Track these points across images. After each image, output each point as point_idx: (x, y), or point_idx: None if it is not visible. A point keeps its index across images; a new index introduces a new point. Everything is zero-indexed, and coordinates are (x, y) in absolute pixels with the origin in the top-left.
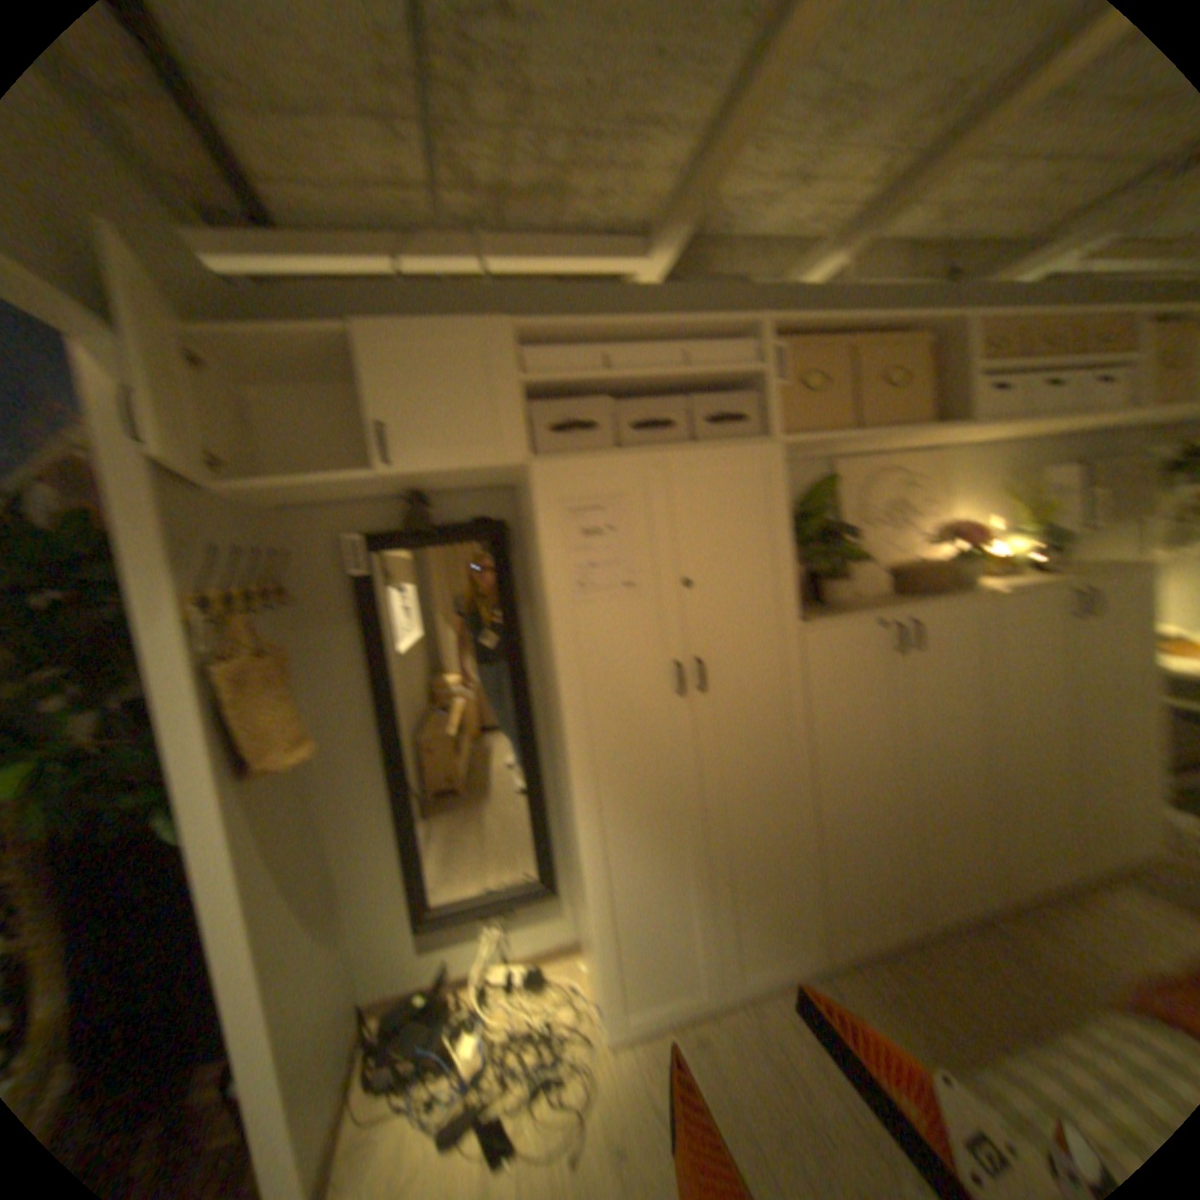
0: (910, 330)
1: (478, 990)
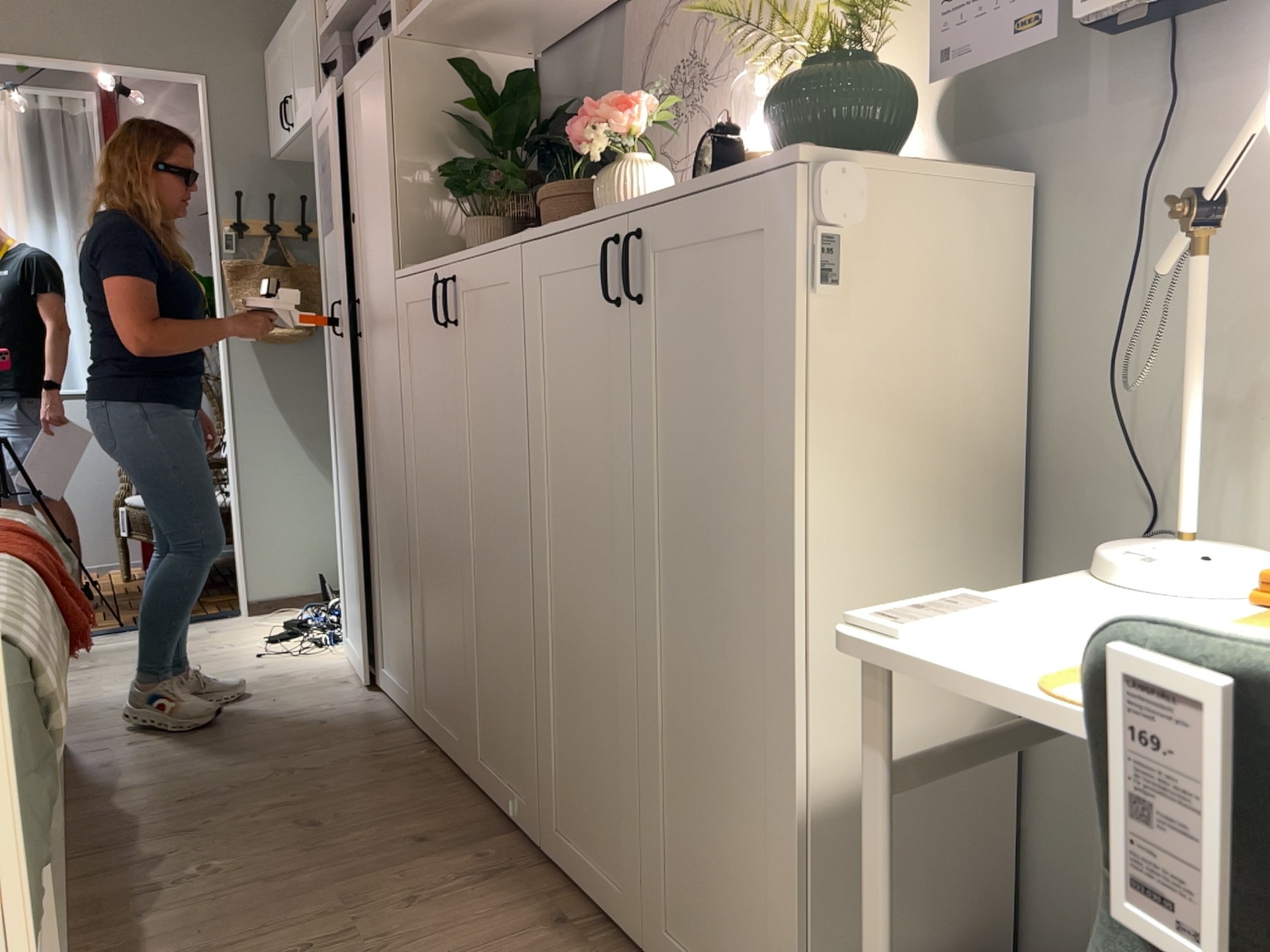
0: None
1: None
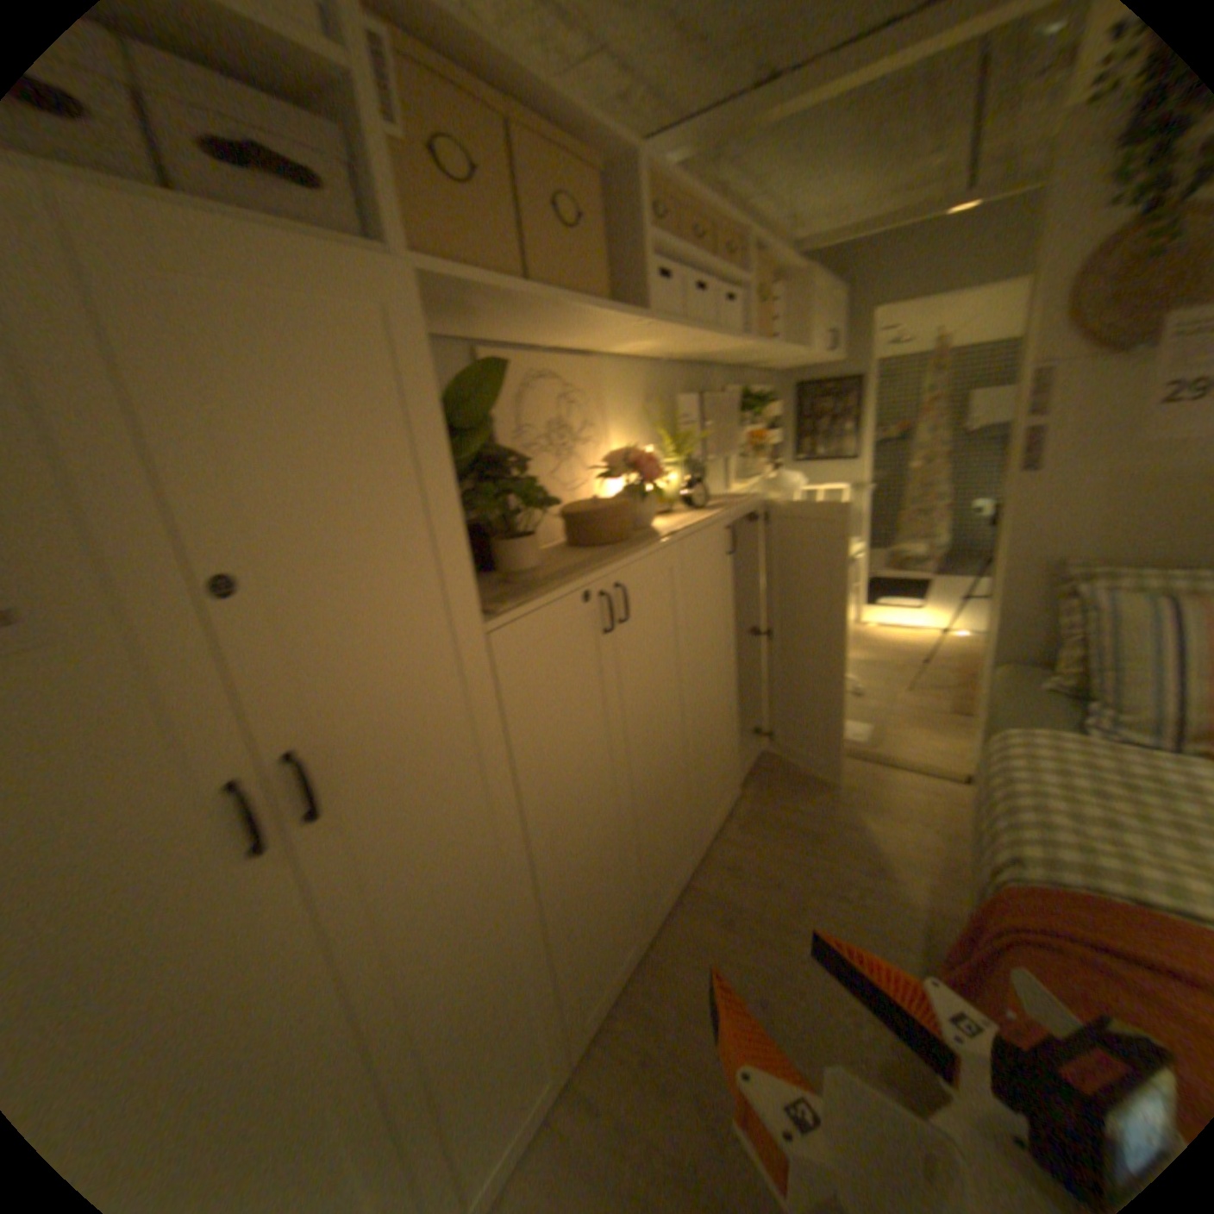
0: (572, 141)
1: None
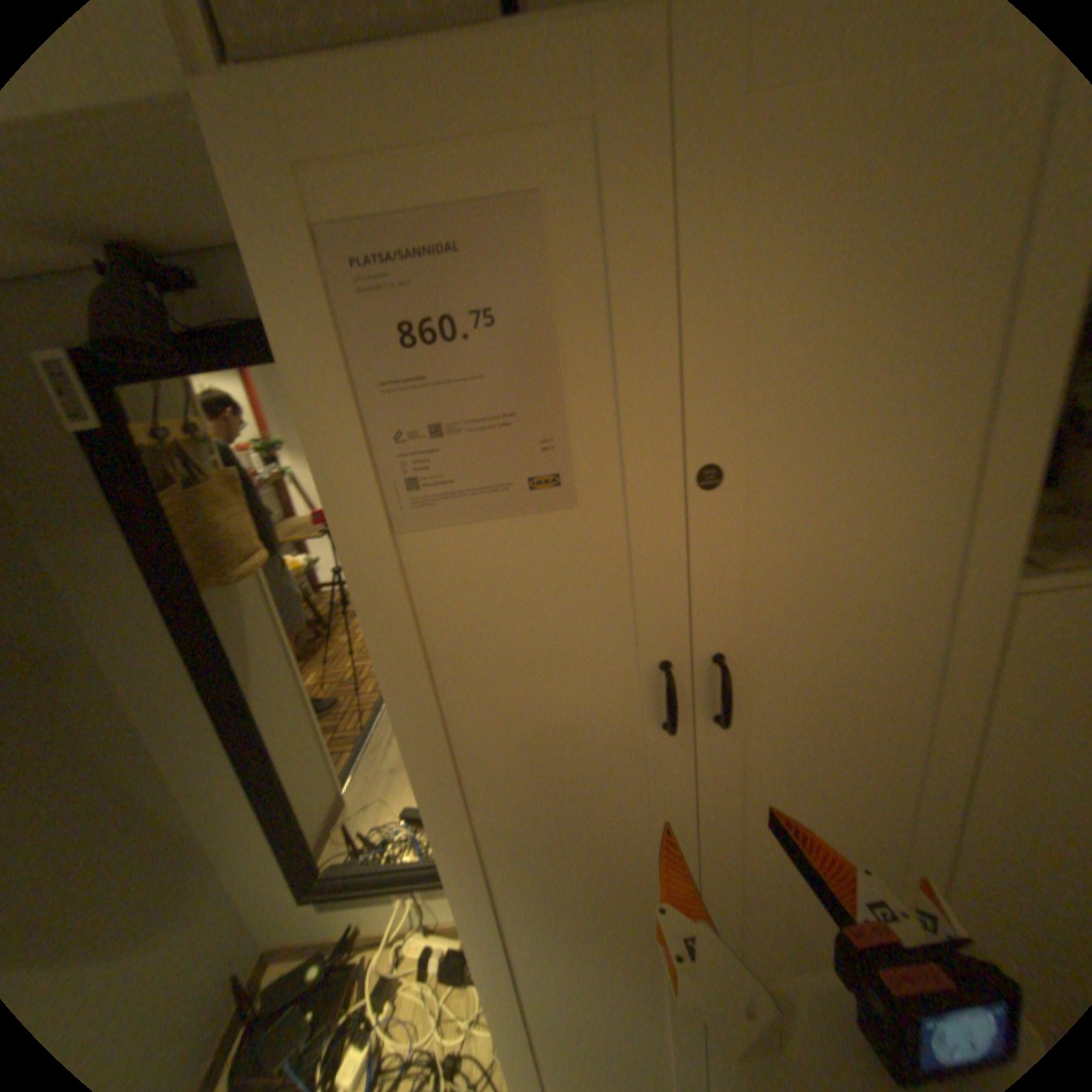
0: None
1: (395, 948)
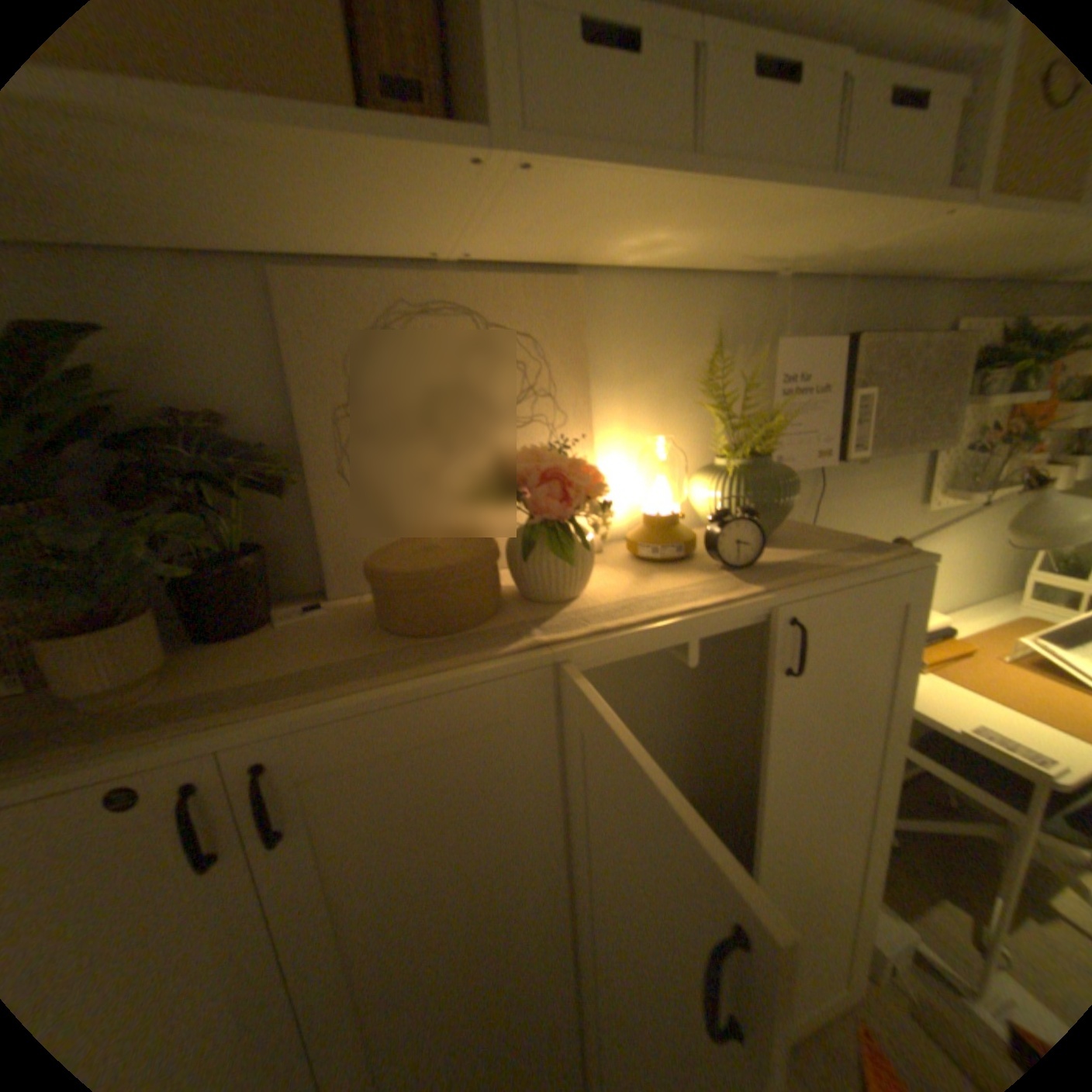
0: None
1: None
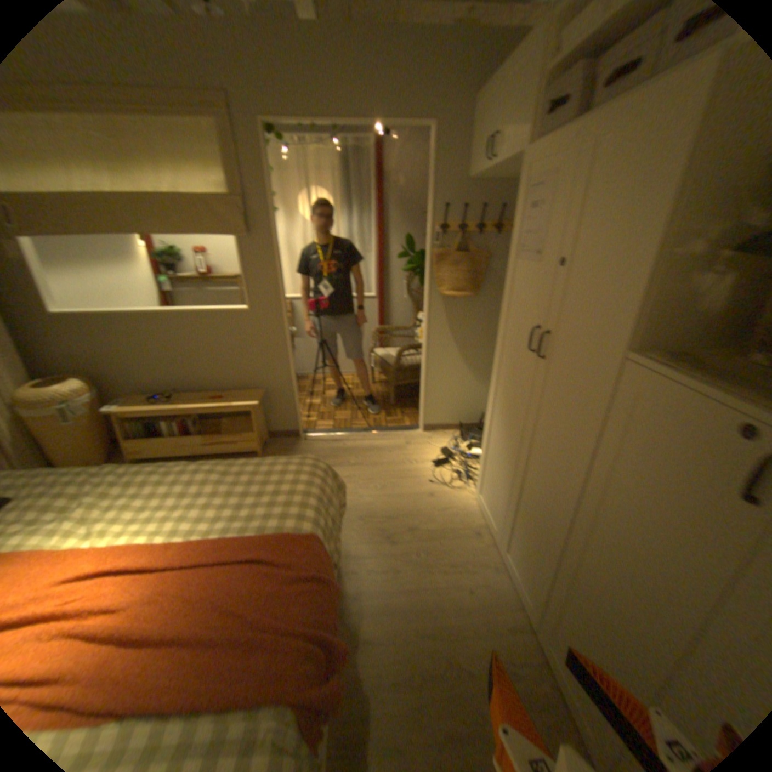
0: None
1: None
